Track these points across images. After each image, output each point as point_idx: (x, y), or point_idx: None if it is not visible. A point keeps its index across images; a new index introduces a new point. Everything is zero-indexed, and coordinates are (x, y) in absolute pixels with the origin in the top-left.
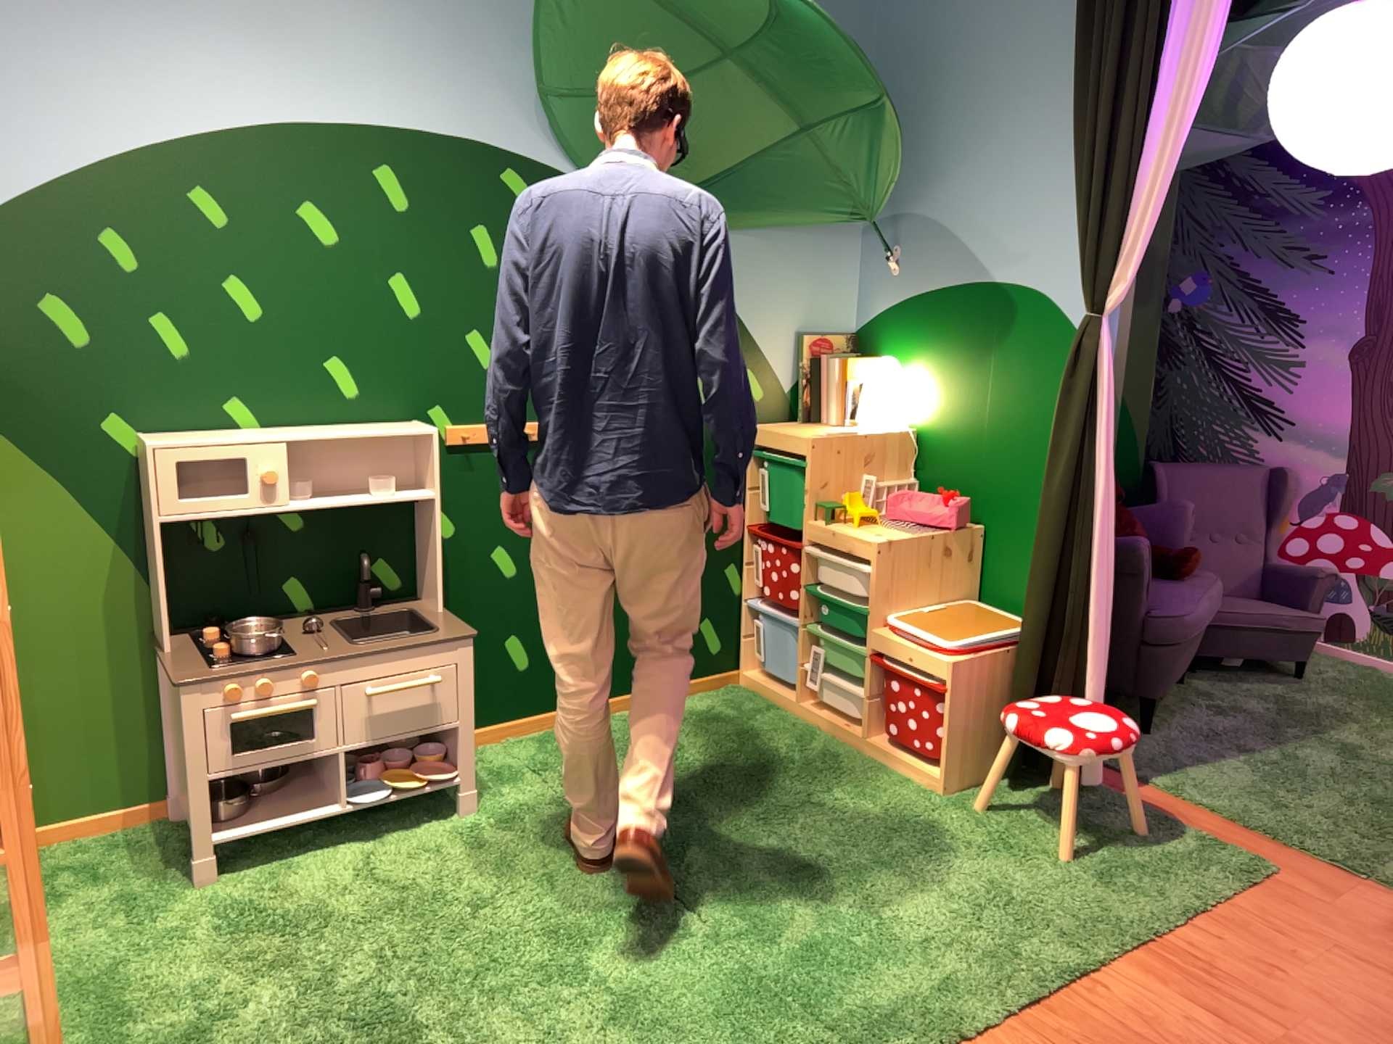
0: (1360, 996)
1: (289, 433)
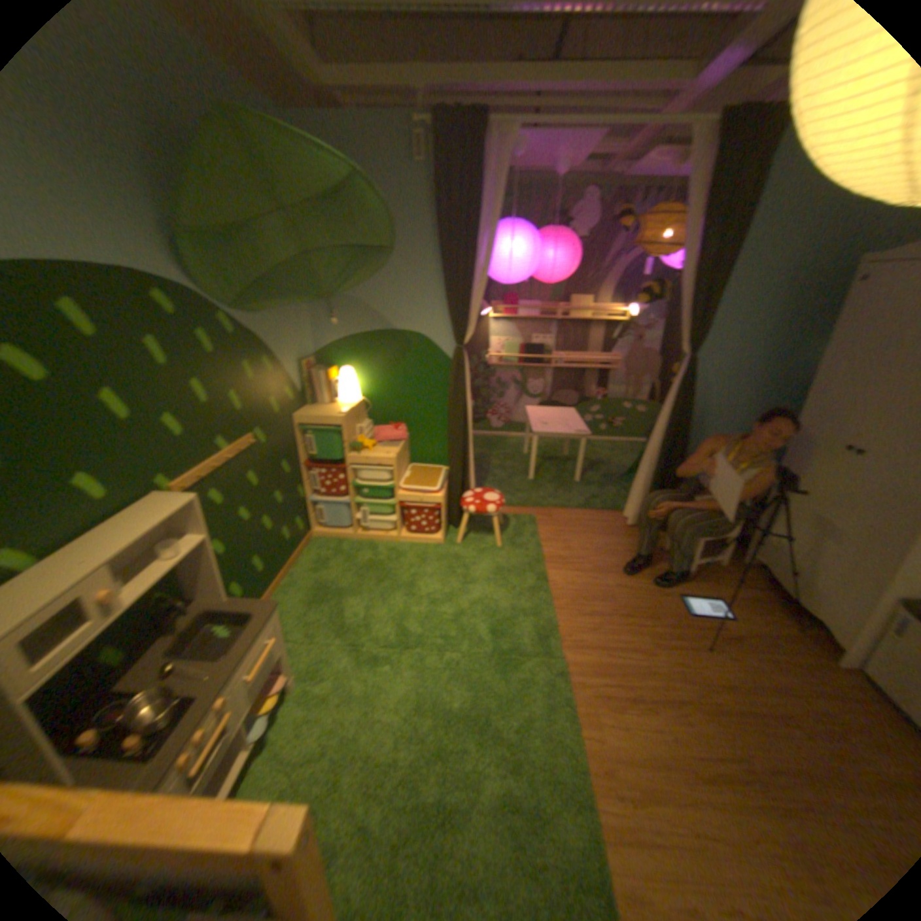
0: (585, 544)
1: (88, 556)
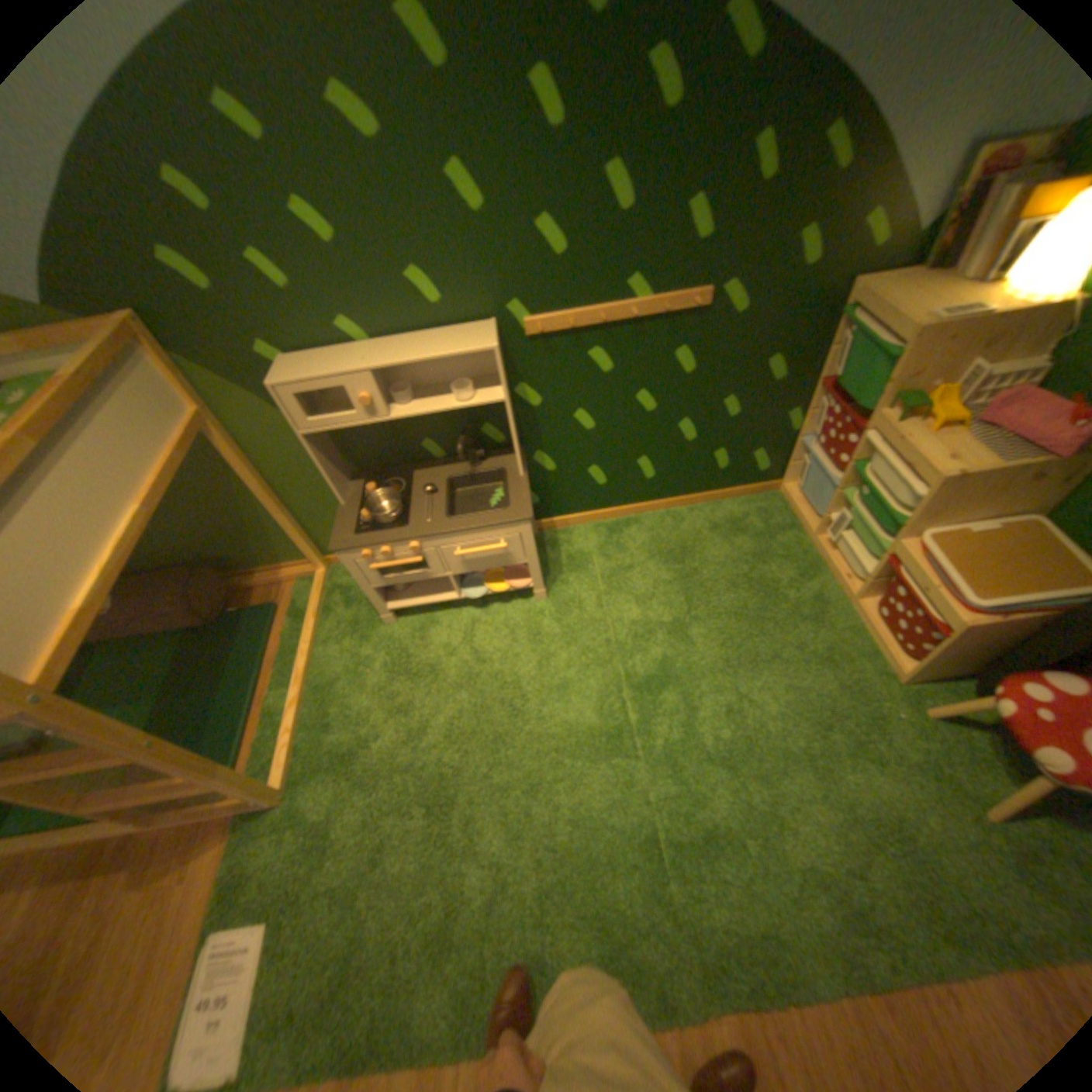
0: None
1: (377, 358)
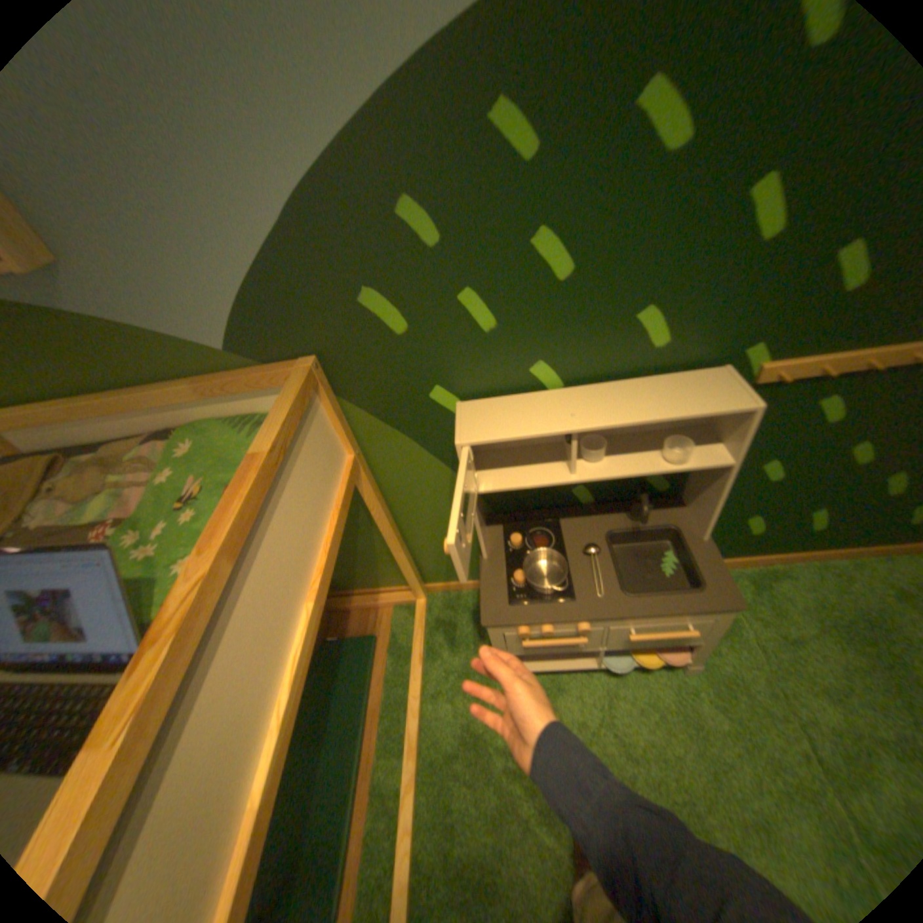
0: None
1: (588, 413)
